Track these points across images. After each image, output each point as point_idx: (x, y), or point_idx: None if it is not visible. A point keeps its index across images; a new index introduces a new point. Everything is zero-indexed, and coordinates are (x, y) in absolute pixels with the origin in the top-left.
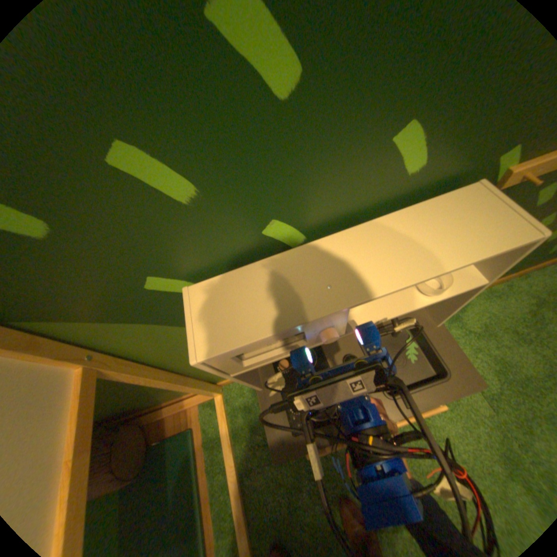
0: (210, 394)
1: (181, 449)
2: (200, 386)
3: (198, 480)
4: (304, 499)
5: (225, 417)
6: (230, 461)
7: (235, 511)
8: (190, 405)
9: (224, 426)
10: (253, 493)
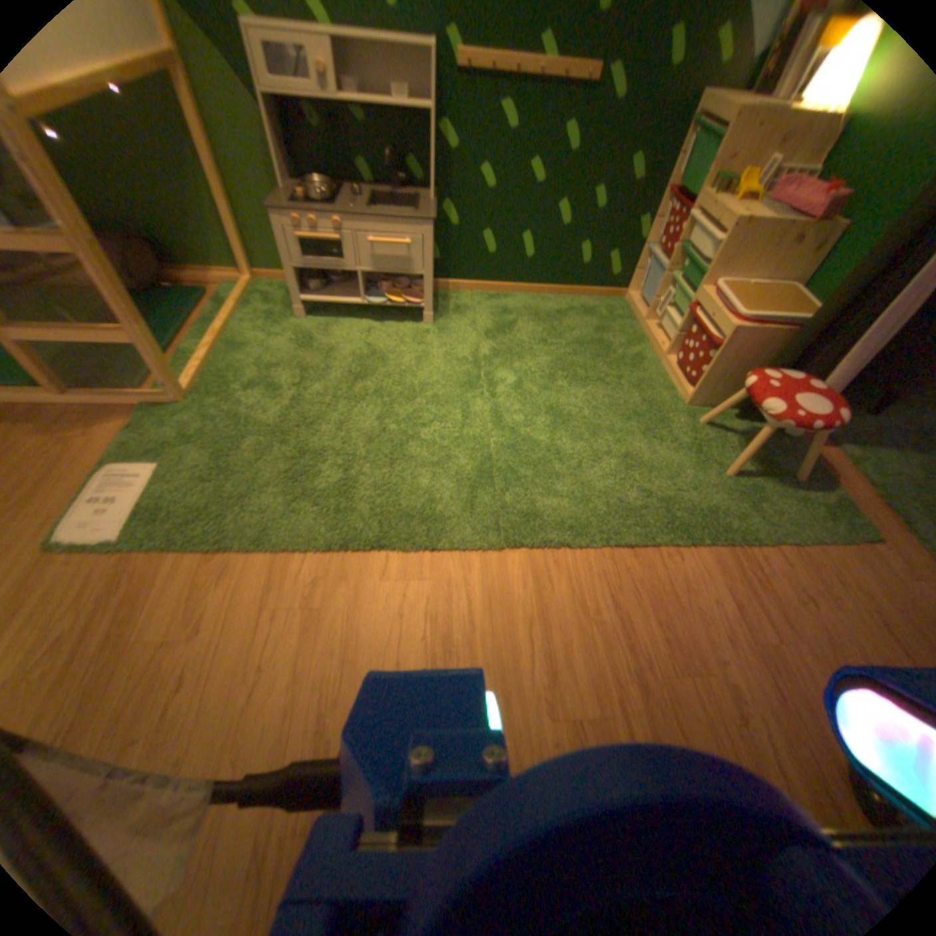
0: (238, 260)
1: (186, 293)
2: (232, 255)
3: (191, 313)
4: (280, 339)
5: (242, 286)
6: (229, 304)
7: (213, 324)
8: (214, 274)
9: (238, 289)
10: (237, 327)
